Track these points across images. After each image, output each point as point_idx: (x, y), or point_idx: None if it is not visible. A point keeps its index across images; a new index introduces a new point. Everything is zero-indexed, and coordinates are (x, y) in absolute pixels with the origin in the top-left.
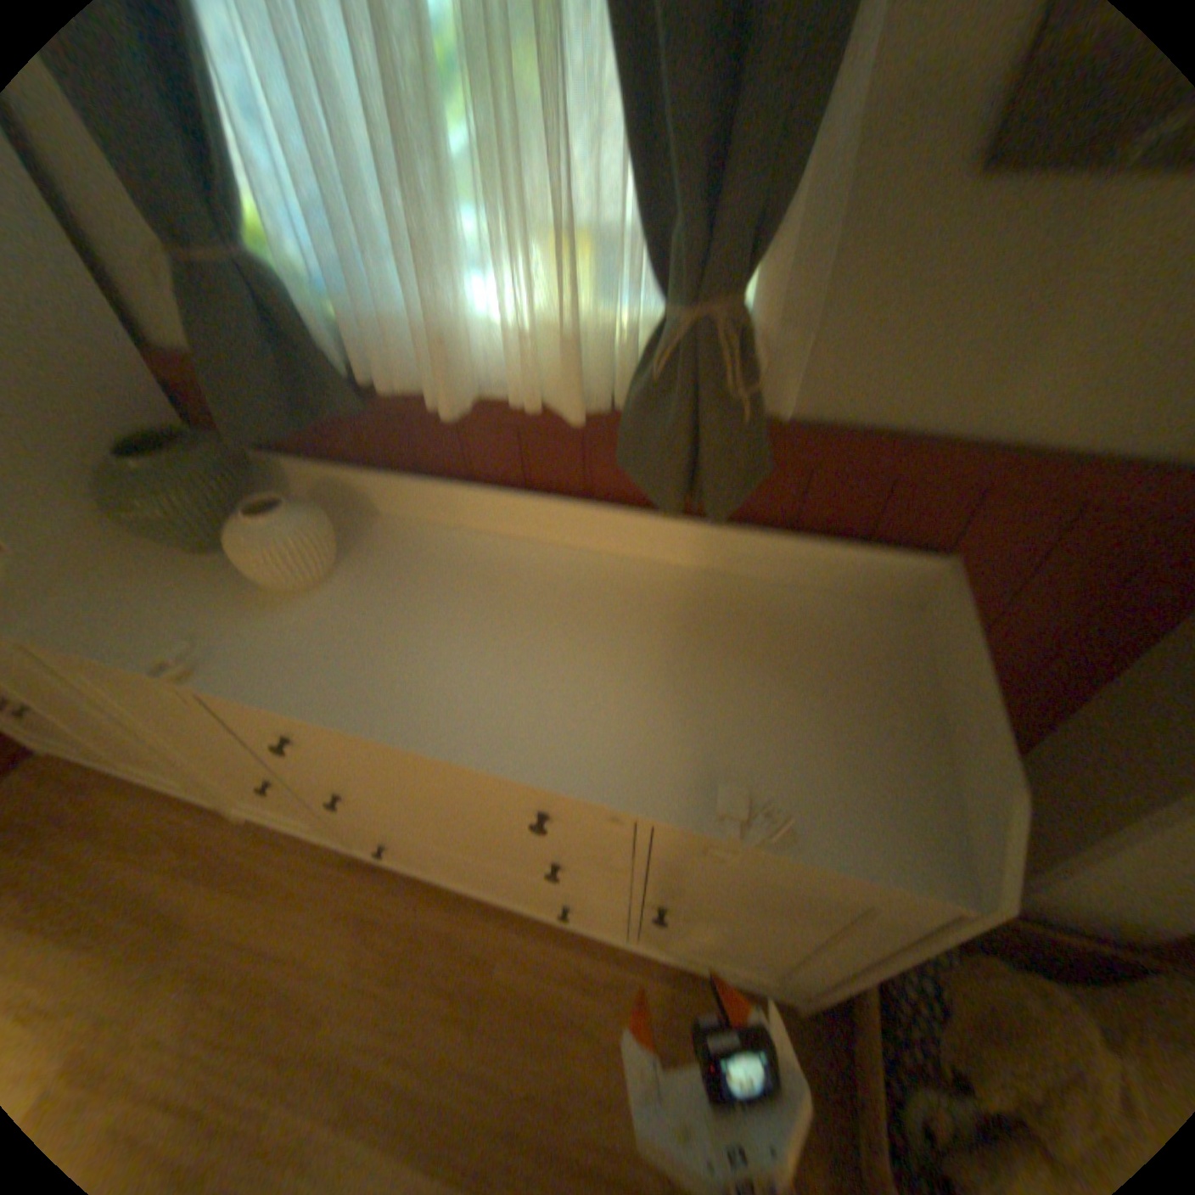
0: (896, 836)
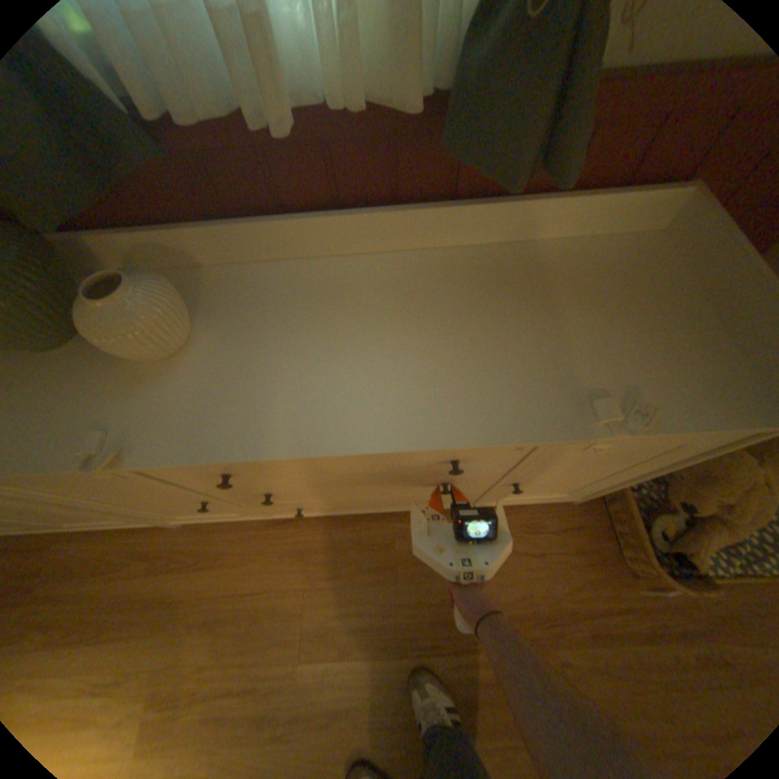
0: (718, 397)
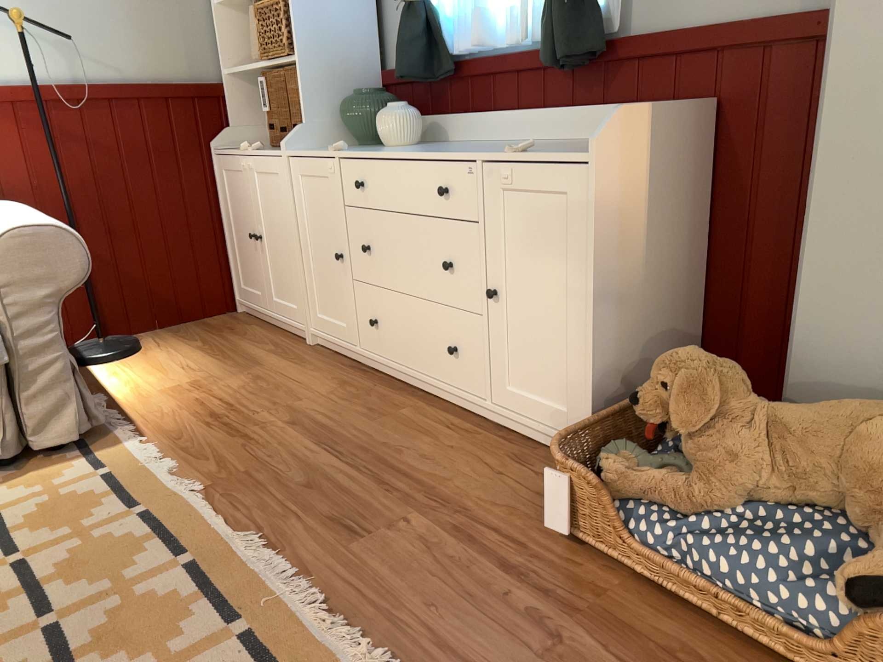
0: (571, 151)
